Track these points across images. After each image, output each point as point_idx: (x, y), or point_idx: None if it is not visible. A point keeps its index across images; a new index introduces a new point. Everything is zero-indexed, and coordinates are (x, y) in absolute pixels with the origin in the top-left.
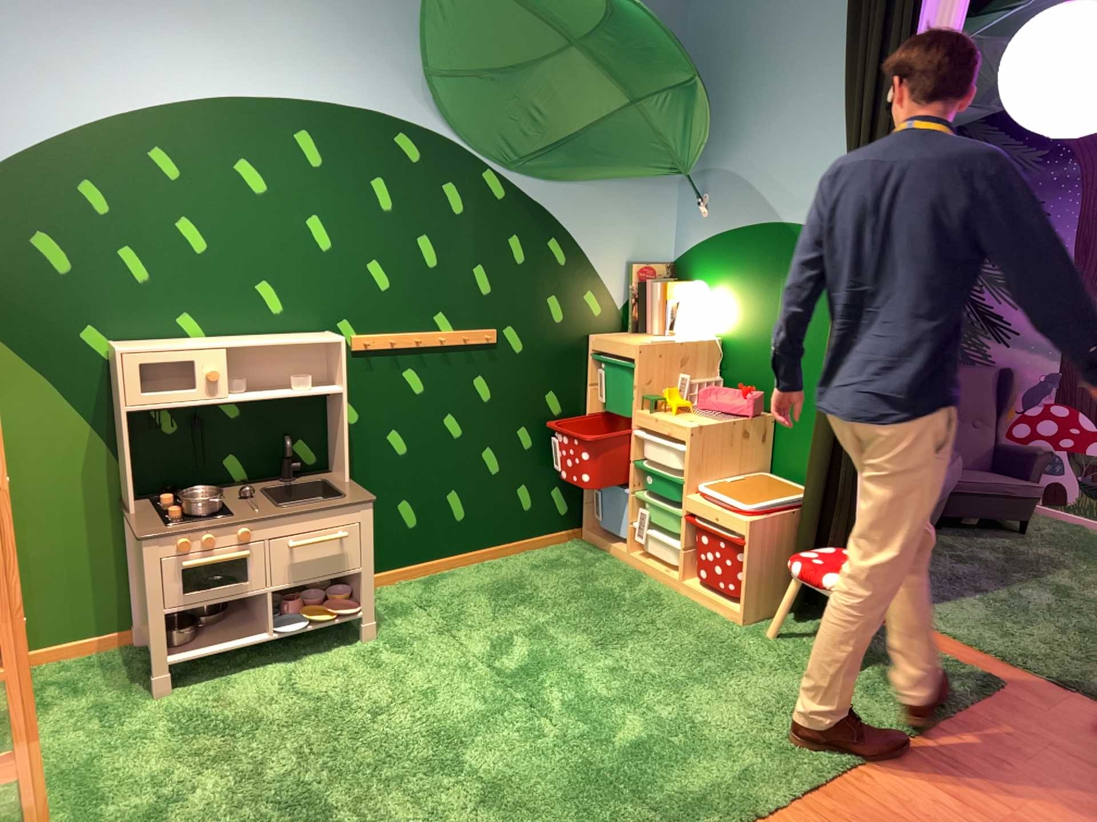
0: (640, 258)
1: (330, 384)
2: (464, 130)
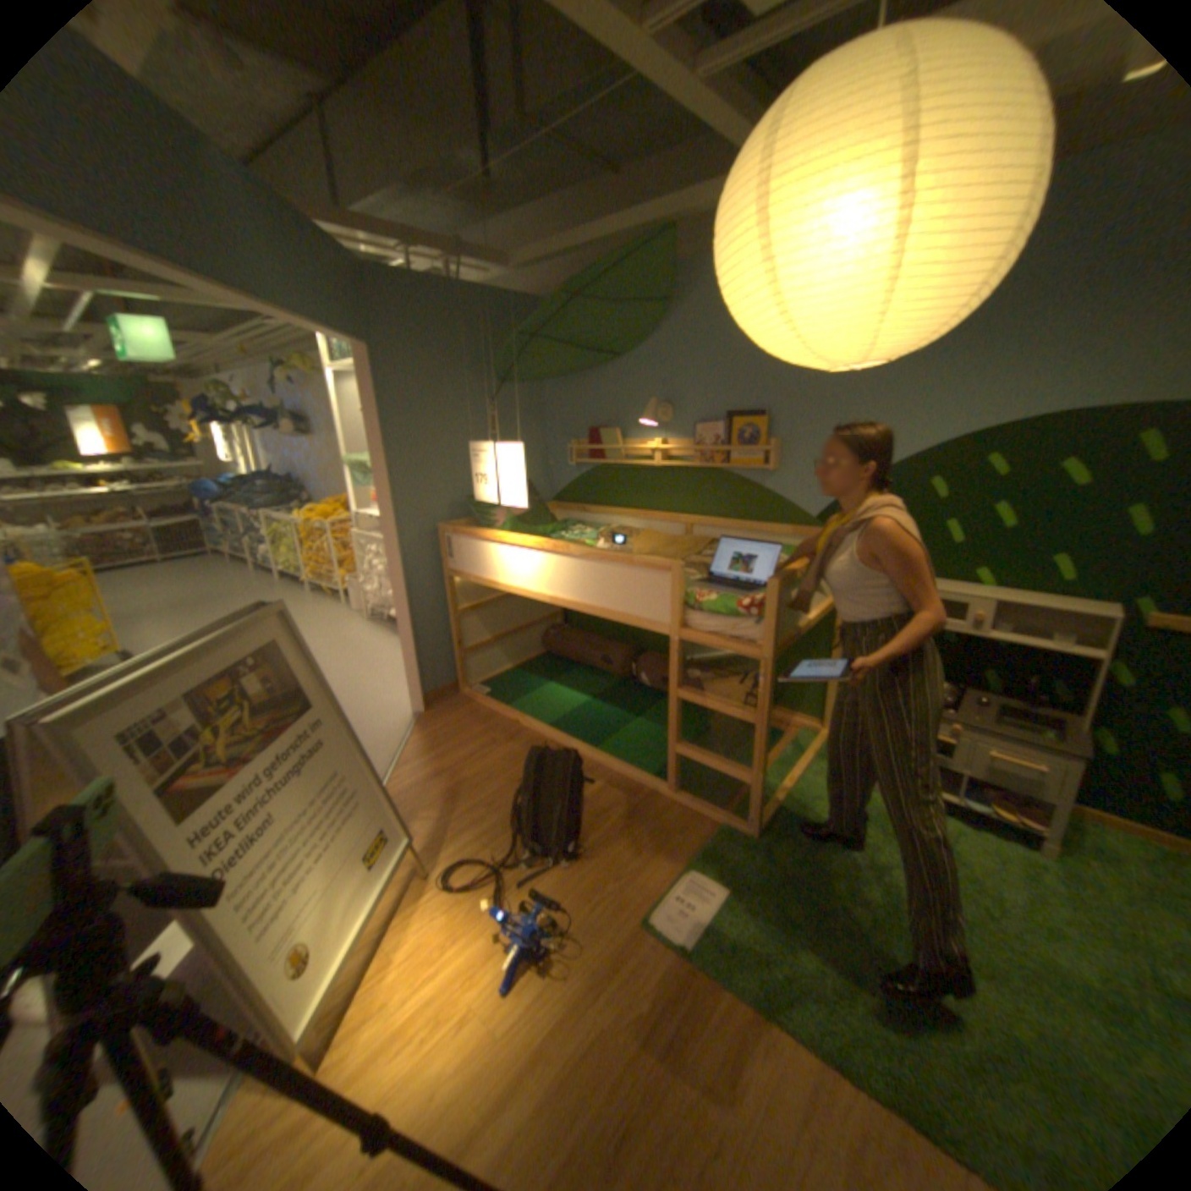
0: None
1: (1099, 650)
2: None
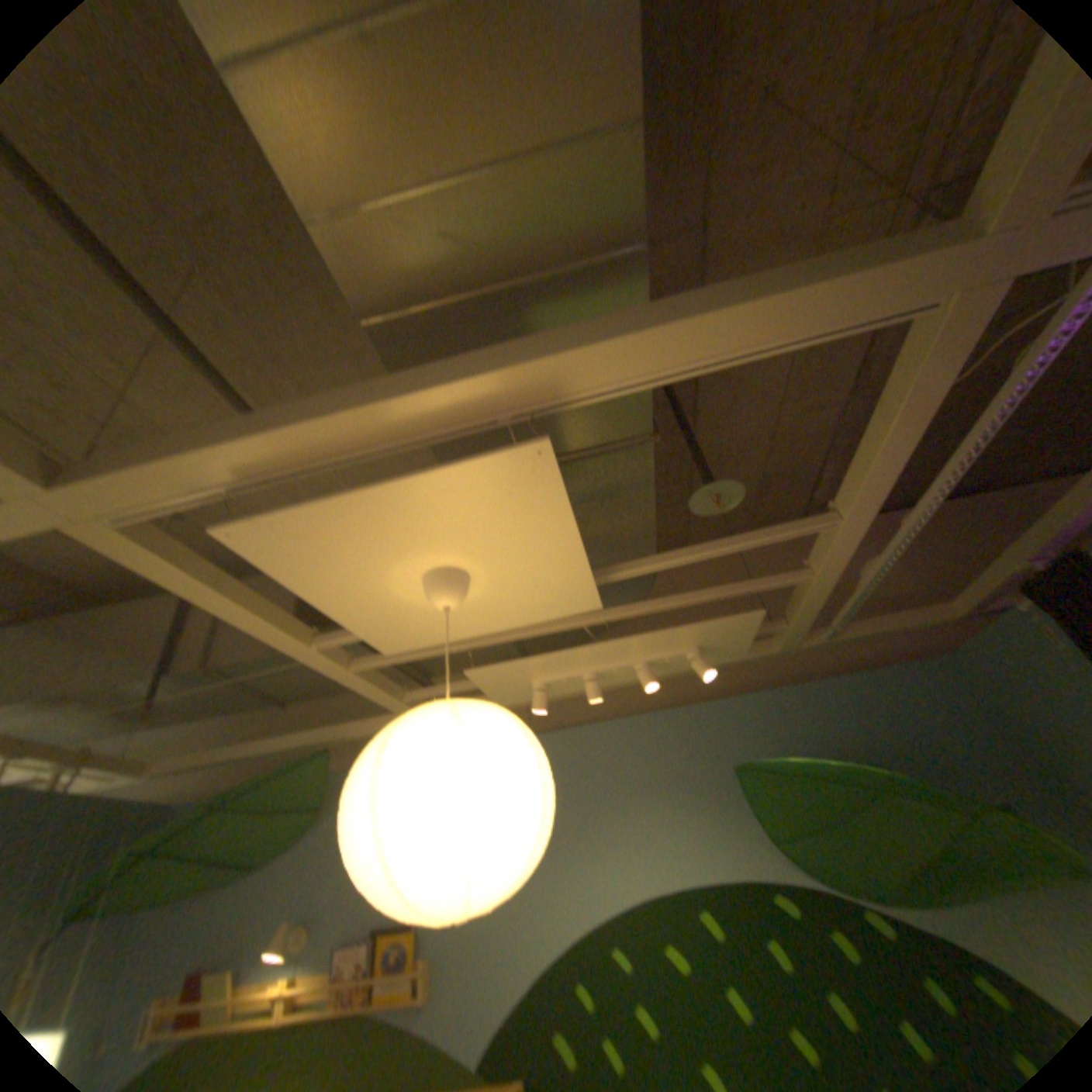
0: None
1: None
2: (828, 880)
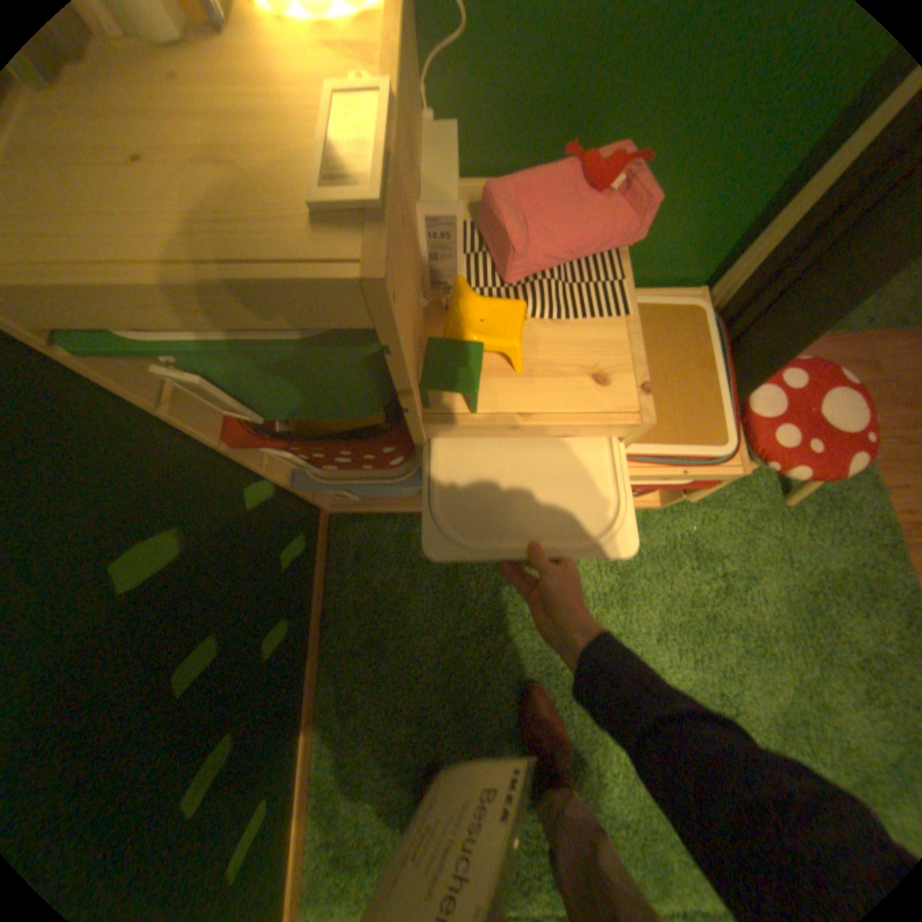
0: None
1: None
2: None
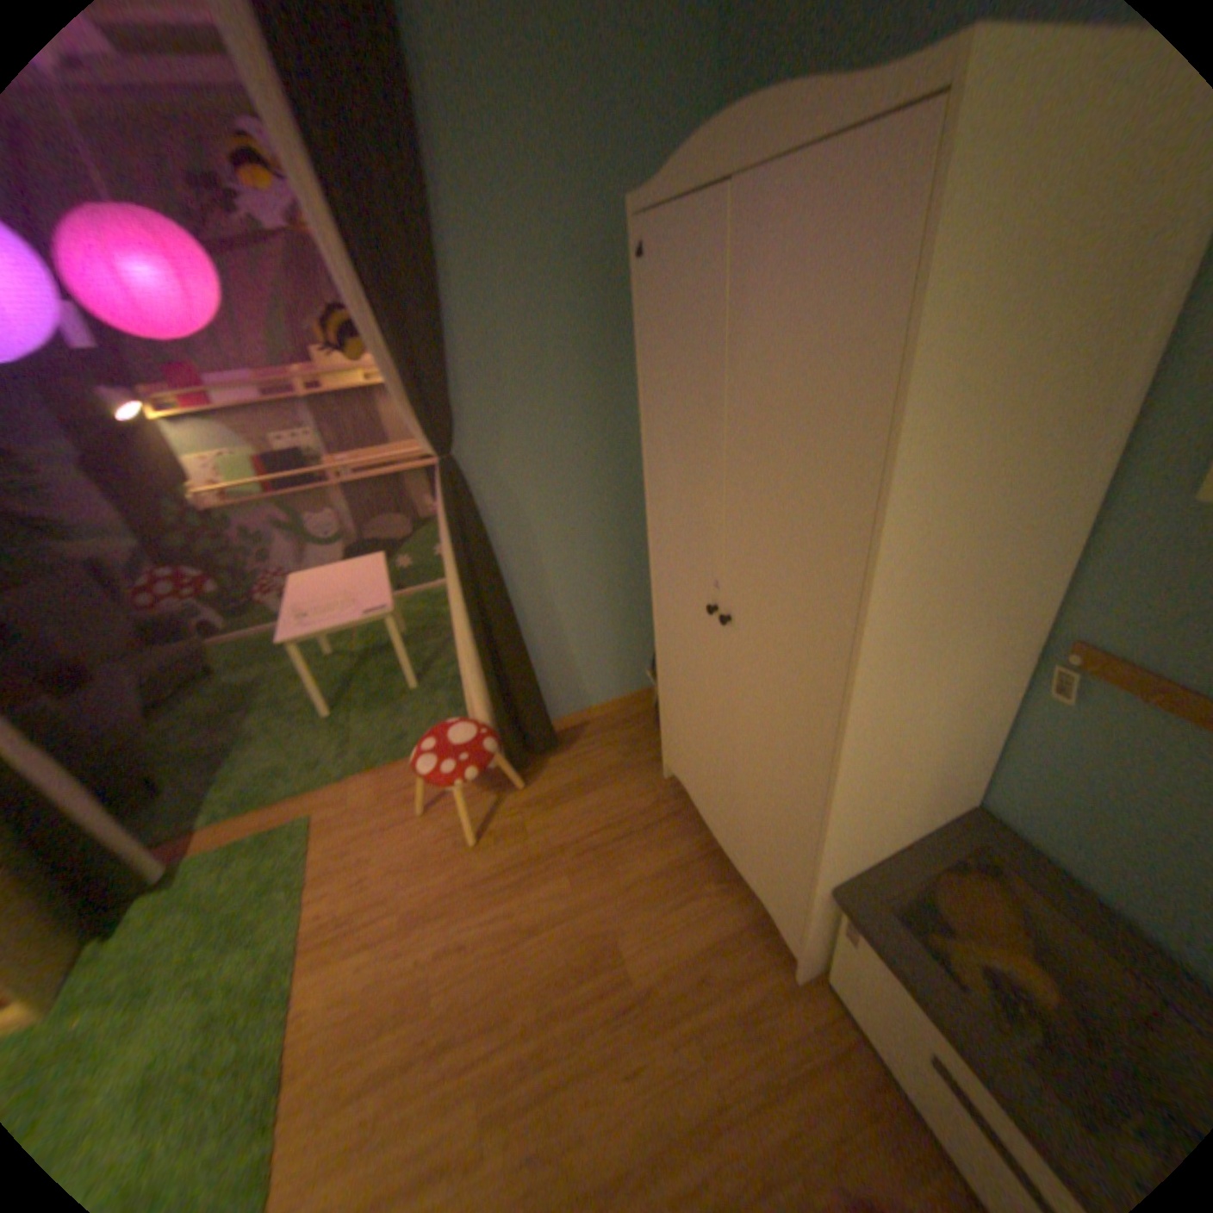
0: None
1: None
2: None
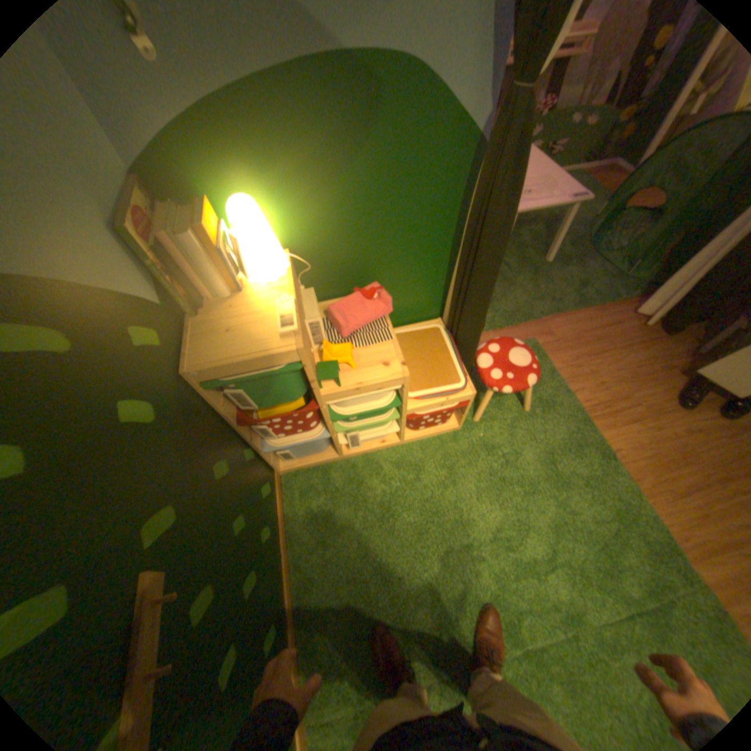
0: (111, 203)
1: None
2: None
